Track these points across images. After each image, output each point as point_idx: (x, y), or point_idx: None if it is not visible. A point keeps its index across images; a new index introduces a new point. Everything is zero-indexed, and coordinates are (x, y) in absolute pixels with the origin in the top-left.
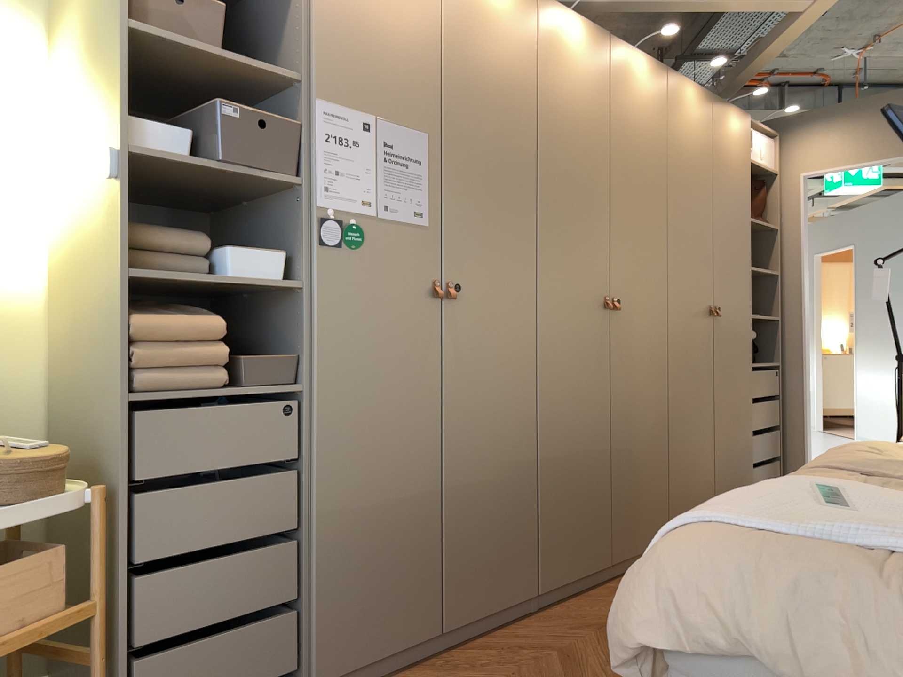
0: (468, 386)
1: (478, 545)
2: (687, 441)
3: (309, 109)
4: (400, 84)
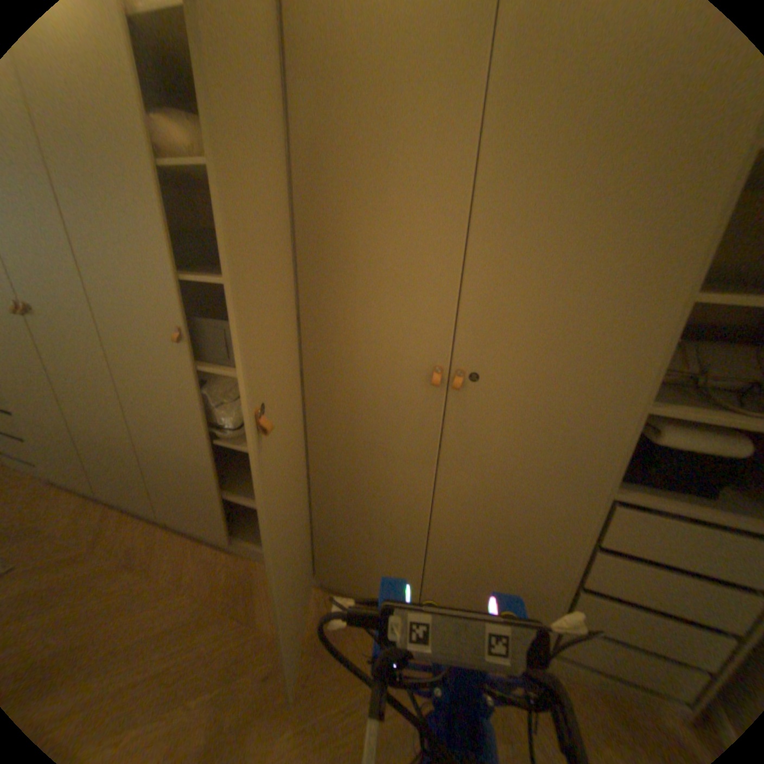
0: (59, 378)
1: (99, 471)
2: (346, 521)
3: None
4: None
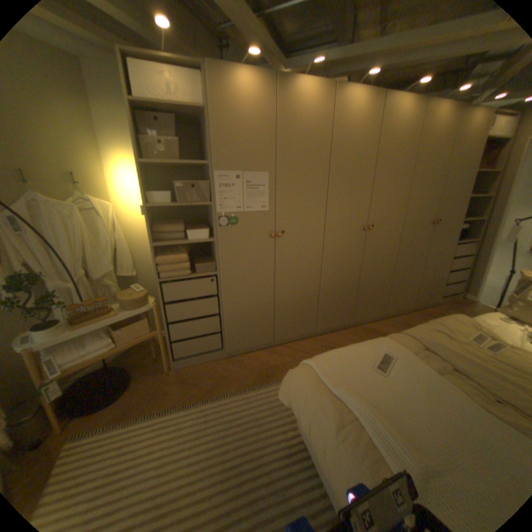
0: (286, 268)
1: (289, 318)
2: (403, 280)
3: (212, 176)
4: (253, 155)
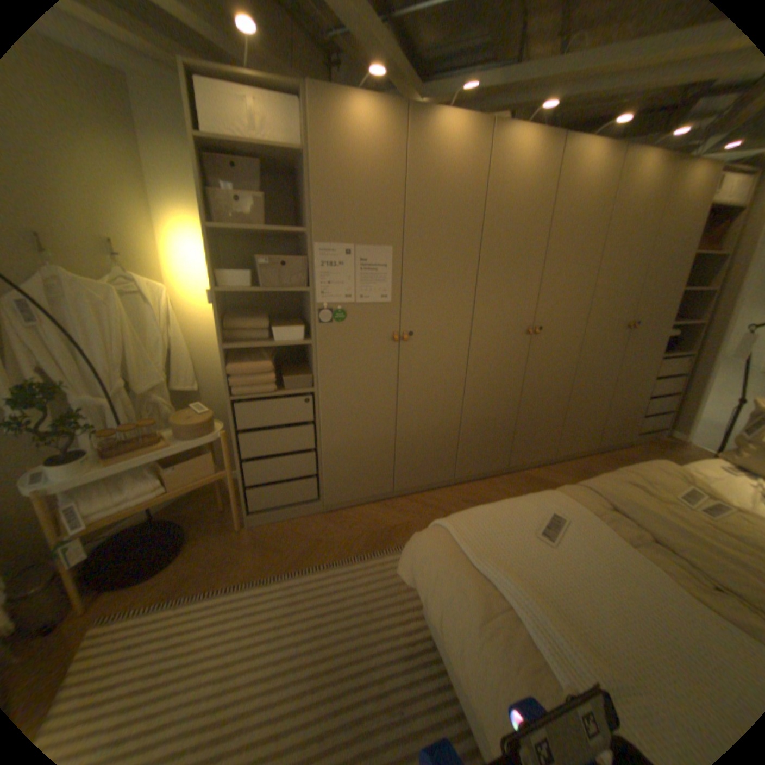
0: (414, 385)
1: (416, 458)
2: (583, 408)
3: (311, 249)
4: (371, 221)
